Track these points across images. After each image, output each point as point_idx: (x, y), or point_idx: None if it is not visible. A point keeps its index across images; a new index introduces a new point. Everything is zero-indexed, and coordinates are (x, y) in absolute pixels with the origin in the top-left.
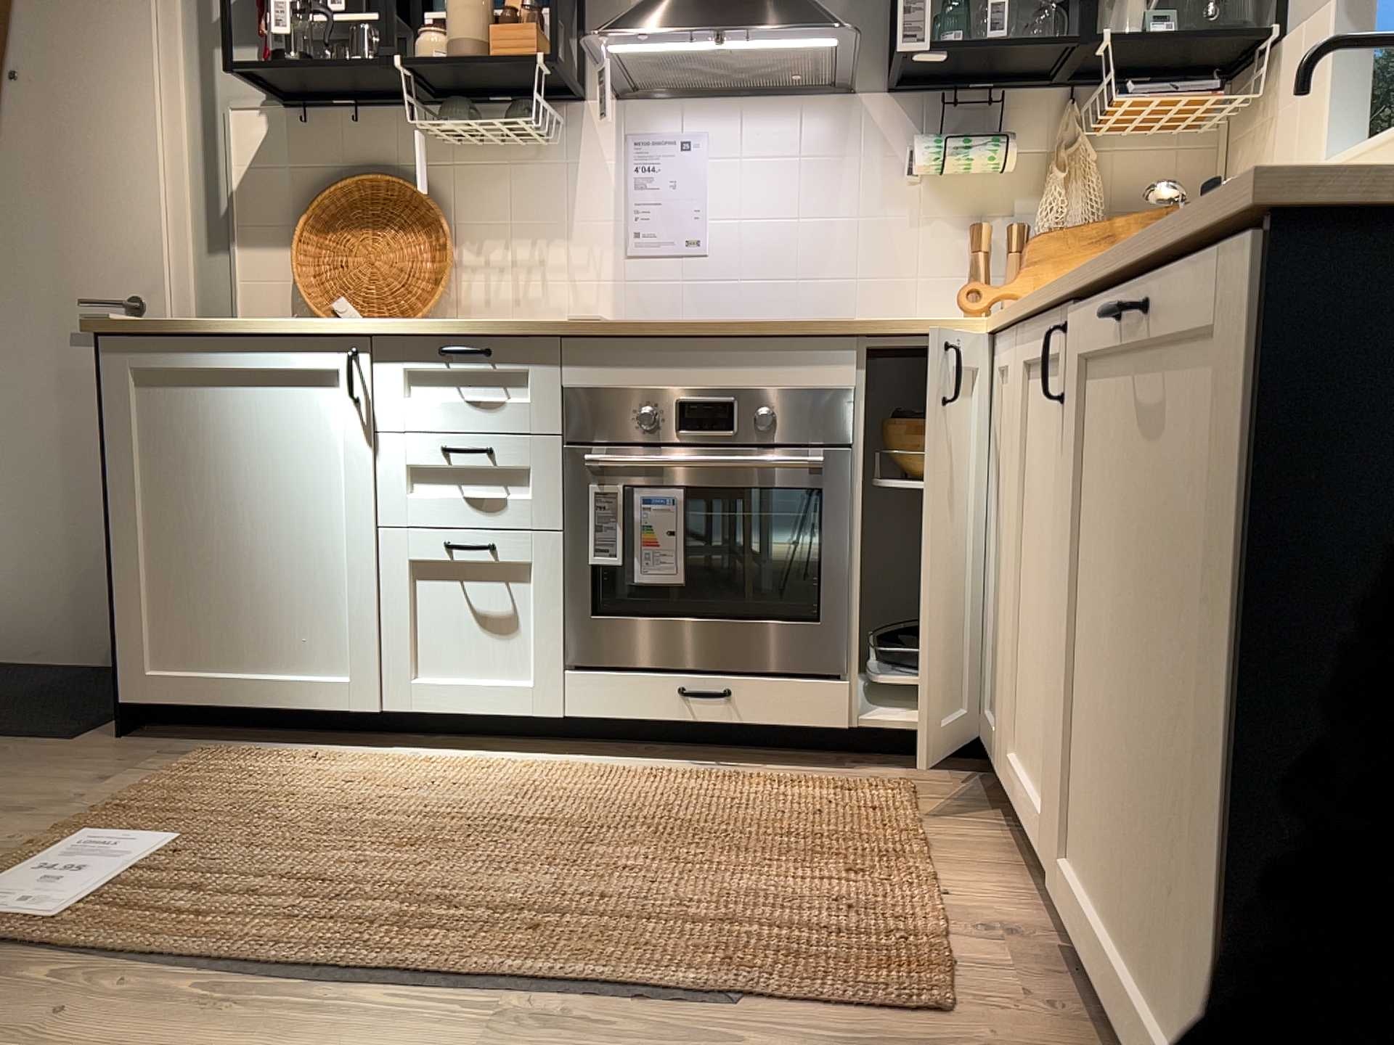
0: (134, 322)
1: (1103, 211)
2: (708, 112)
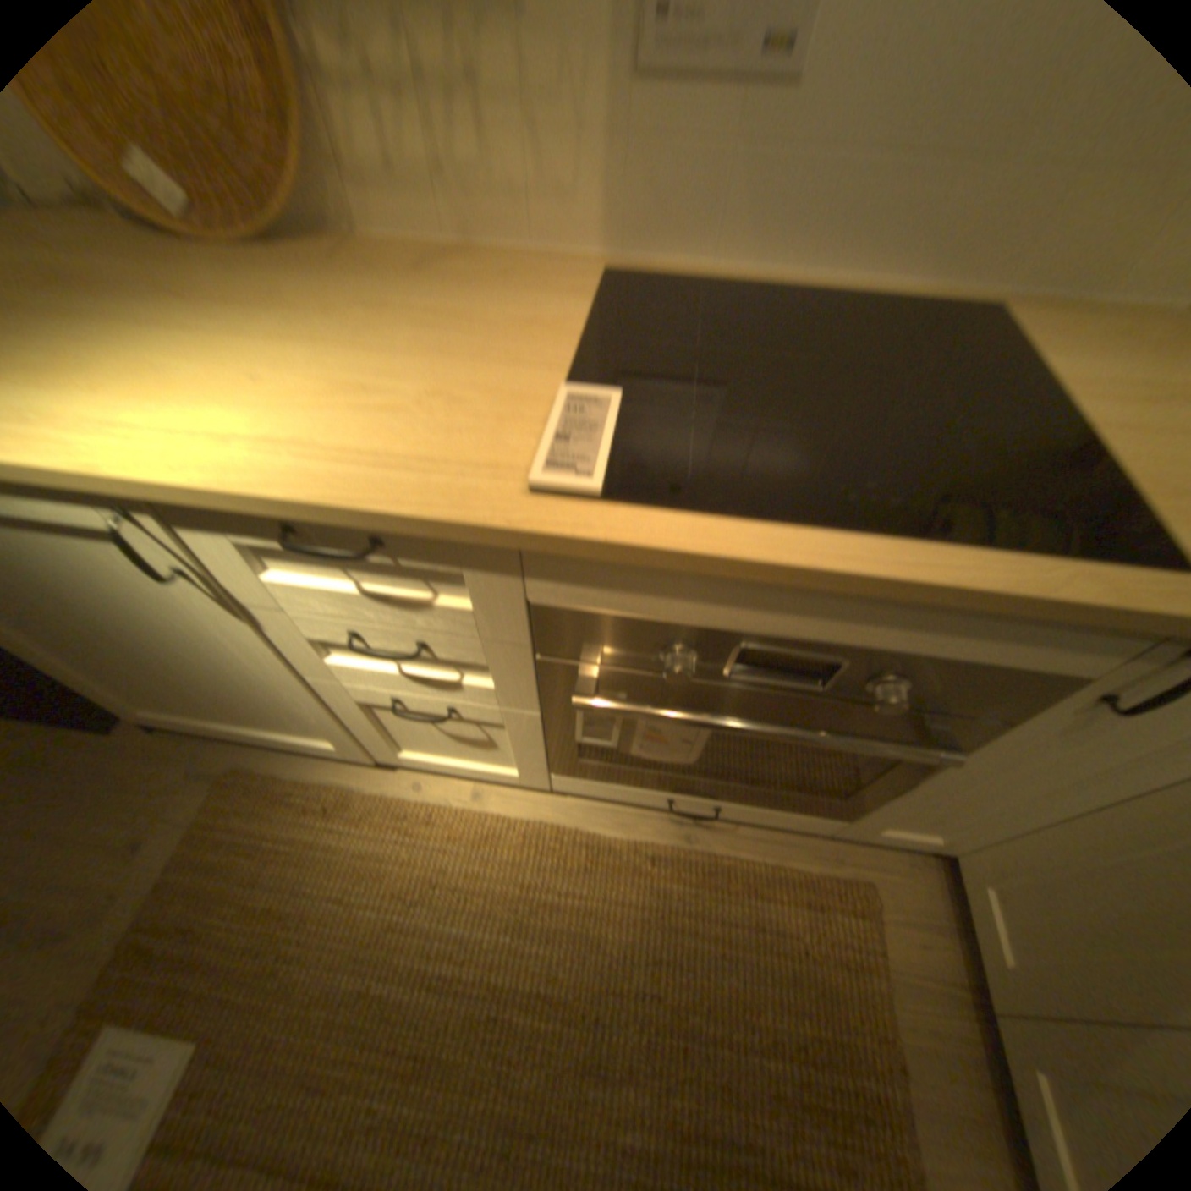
0: None
1: None
2: None
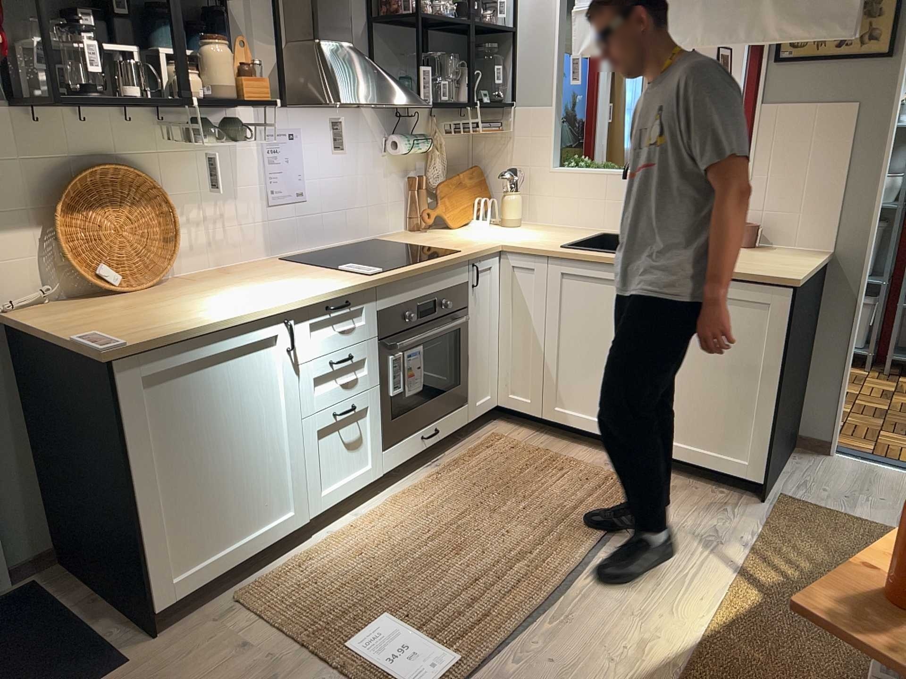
0: (146, 342)
1: (446, 166)
2: (301, 116)
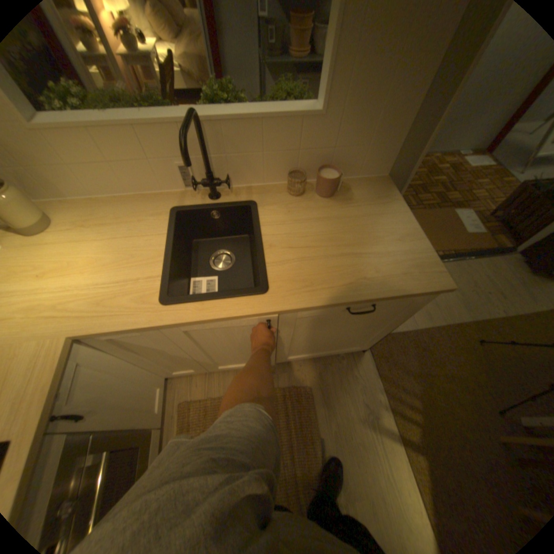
0: None
1: None
2: None
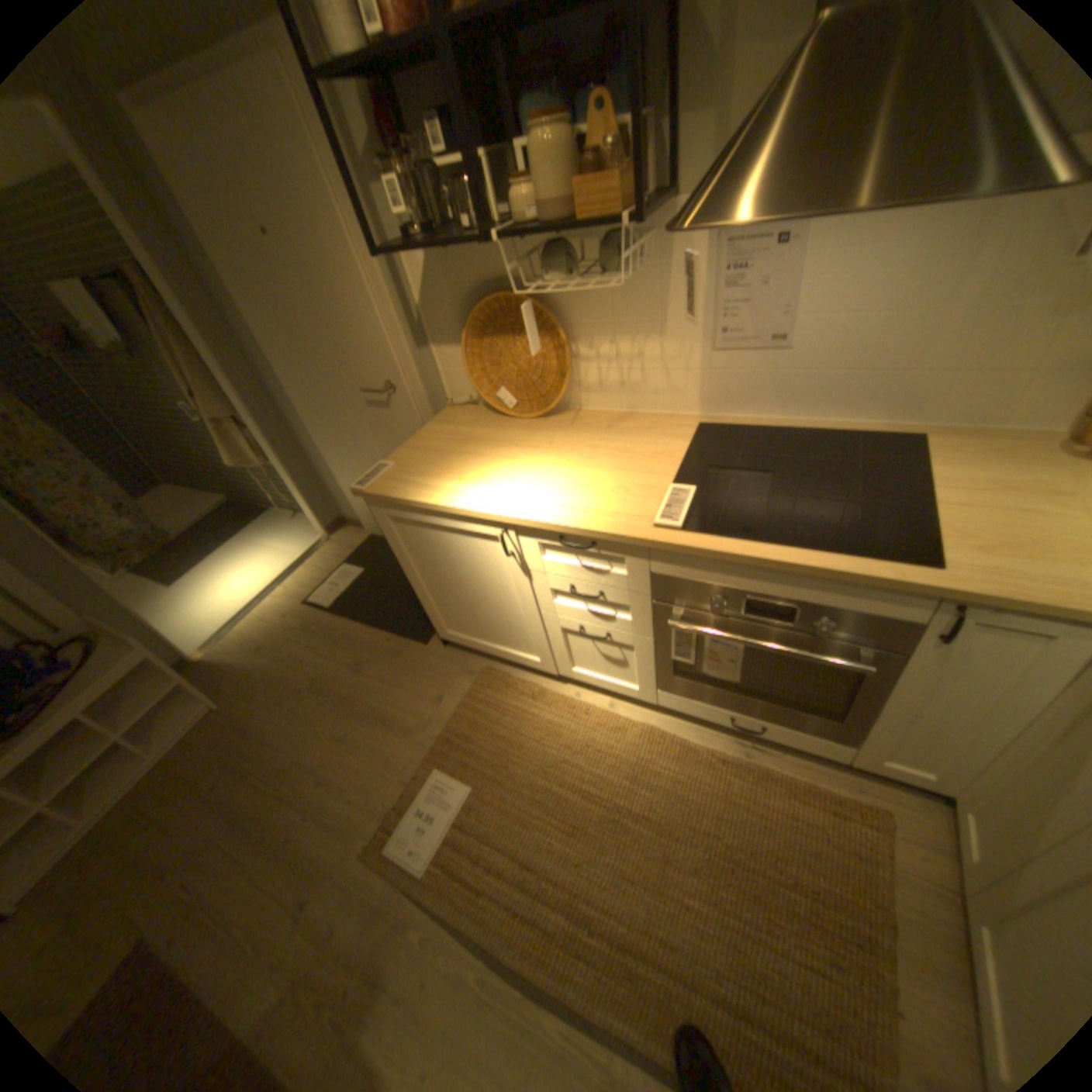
0: (377, 494)
1: None
2: None
